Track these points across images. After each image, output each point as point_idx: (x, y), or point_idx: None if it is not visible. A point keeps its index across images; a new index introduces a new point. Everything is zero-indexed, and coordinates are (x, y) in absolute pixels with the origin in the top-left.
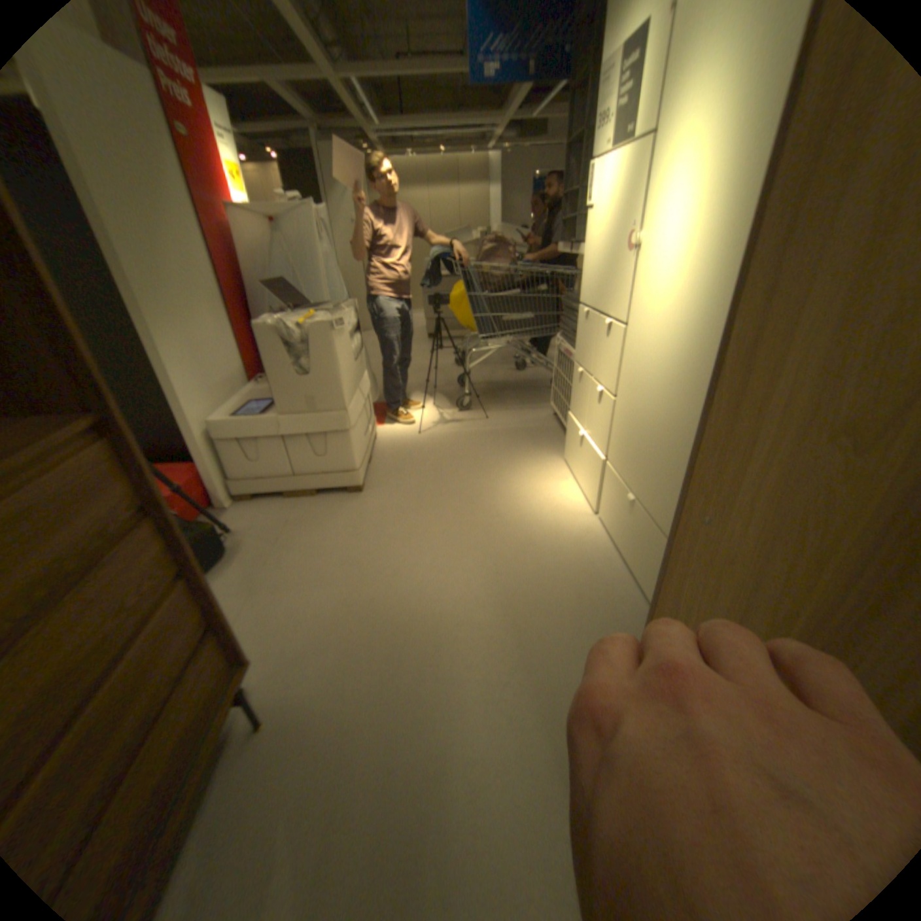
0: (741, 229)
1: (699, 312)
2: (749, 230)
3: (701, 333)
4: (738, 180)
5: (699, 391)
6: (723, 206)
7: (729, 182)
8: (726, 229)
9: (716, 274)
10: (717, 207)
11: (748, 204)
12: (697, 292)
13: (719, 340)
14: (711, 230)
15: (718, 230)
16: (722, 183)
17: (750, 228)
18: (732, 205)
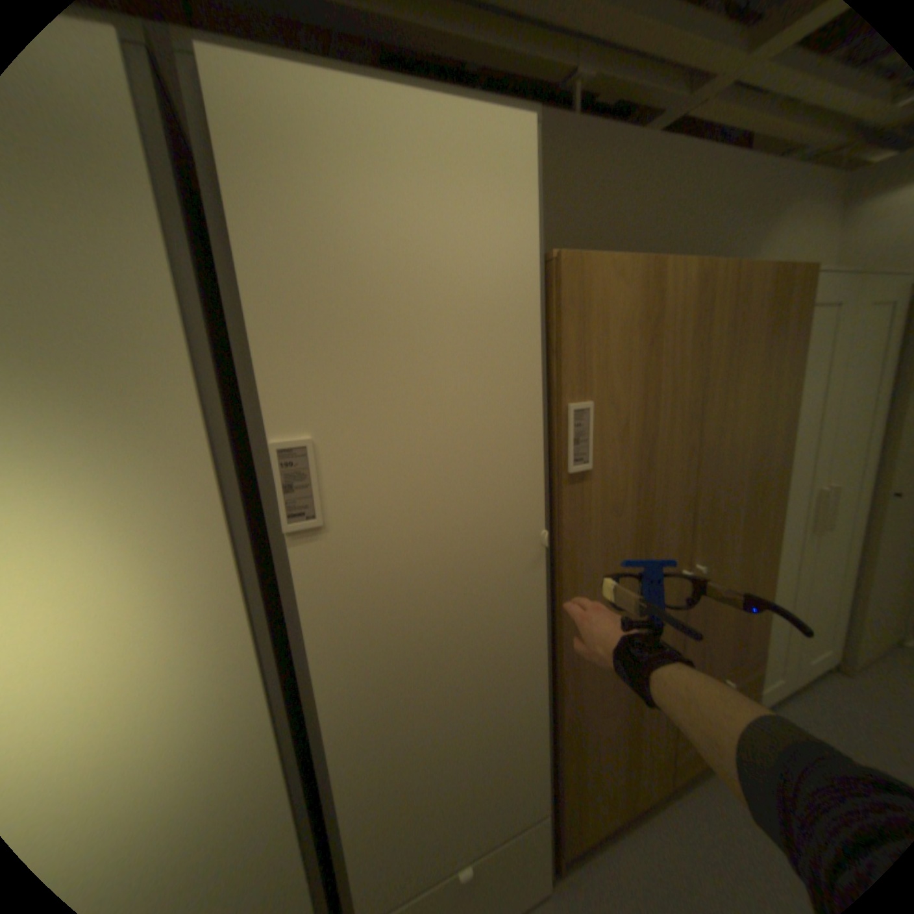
0: (215, 619)
1: (183, 730)
2: (233, 614)
3: (210, 744)
4: (166, 577)
5: (257, 792)
6: (148, 609)
7: (141, 582)
8: (179, 629)
9: (192, 677)
10: (128, 614)
11: (209, 594)
12: (158, 713)
13: (259, 726)
14: (136, 640)
15: (156, 635)
16: (120, 587)
17: (232, 613)
18: (173, 603)
